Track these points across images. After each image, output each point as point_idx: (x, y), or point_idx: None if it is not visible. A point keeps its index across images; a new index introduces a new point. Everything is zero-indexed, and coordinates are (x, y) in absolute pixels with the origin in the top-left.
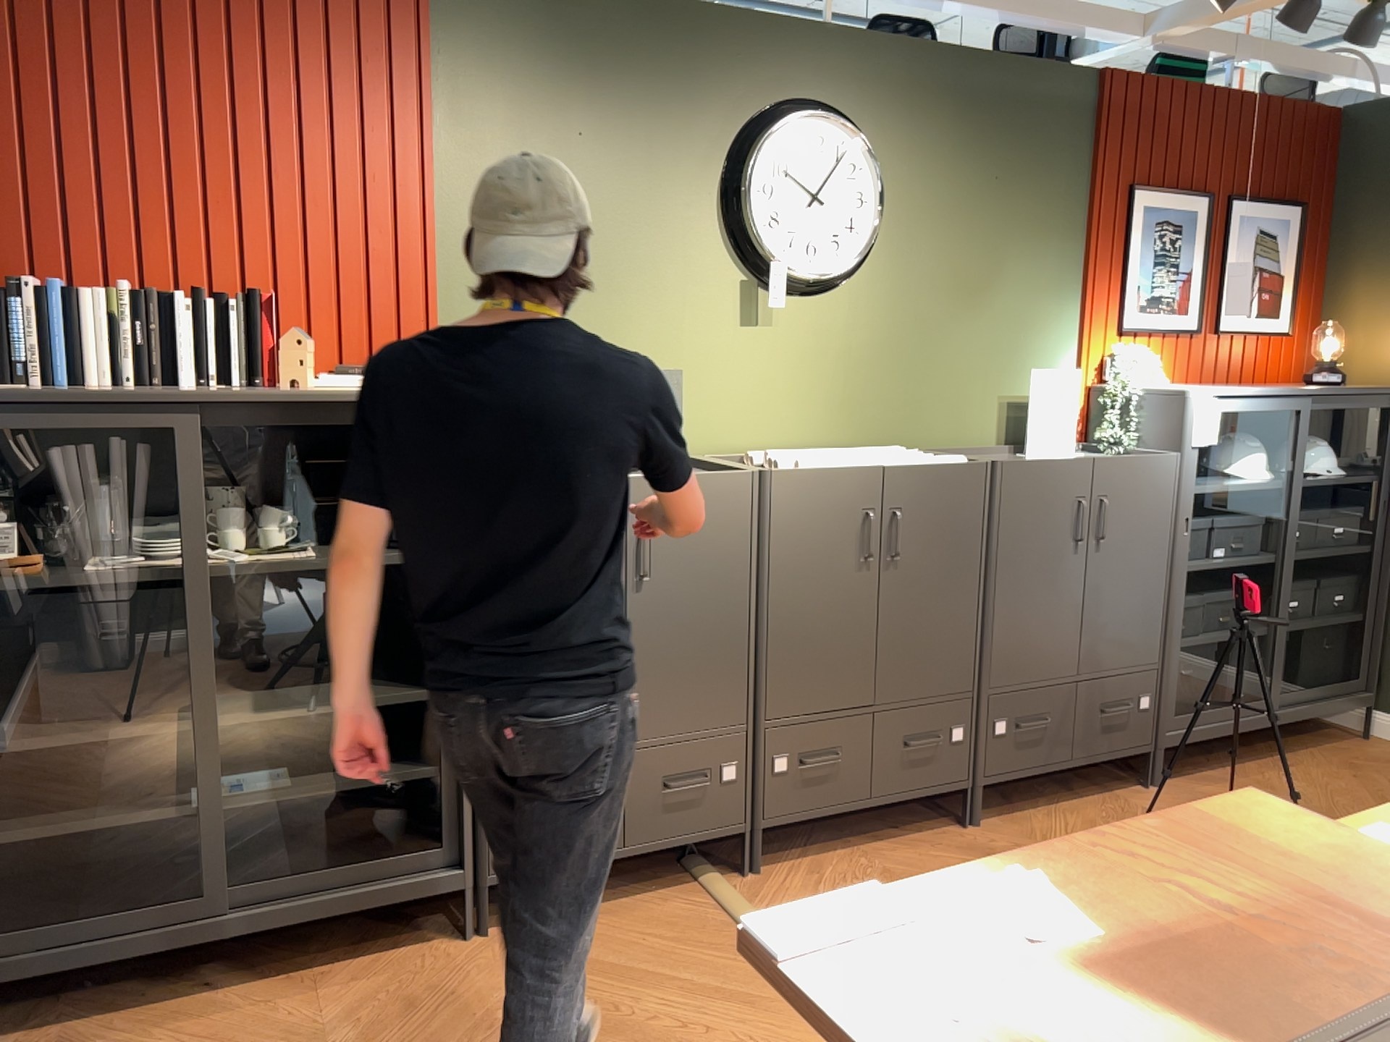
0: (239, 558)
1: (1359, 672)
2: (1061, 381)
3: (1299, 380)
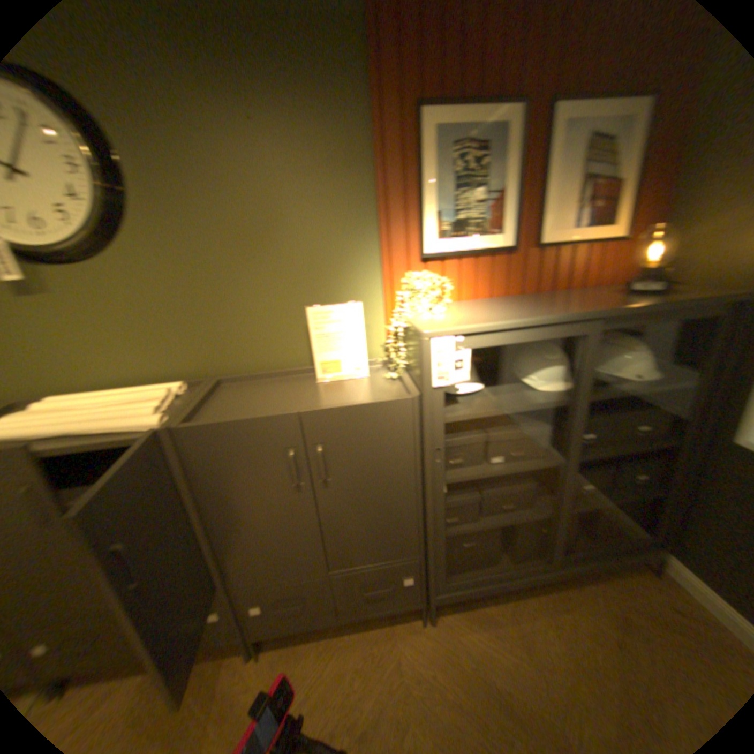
0: None
1: (659, 526)
2: (338, 313)
3: (638, 277)
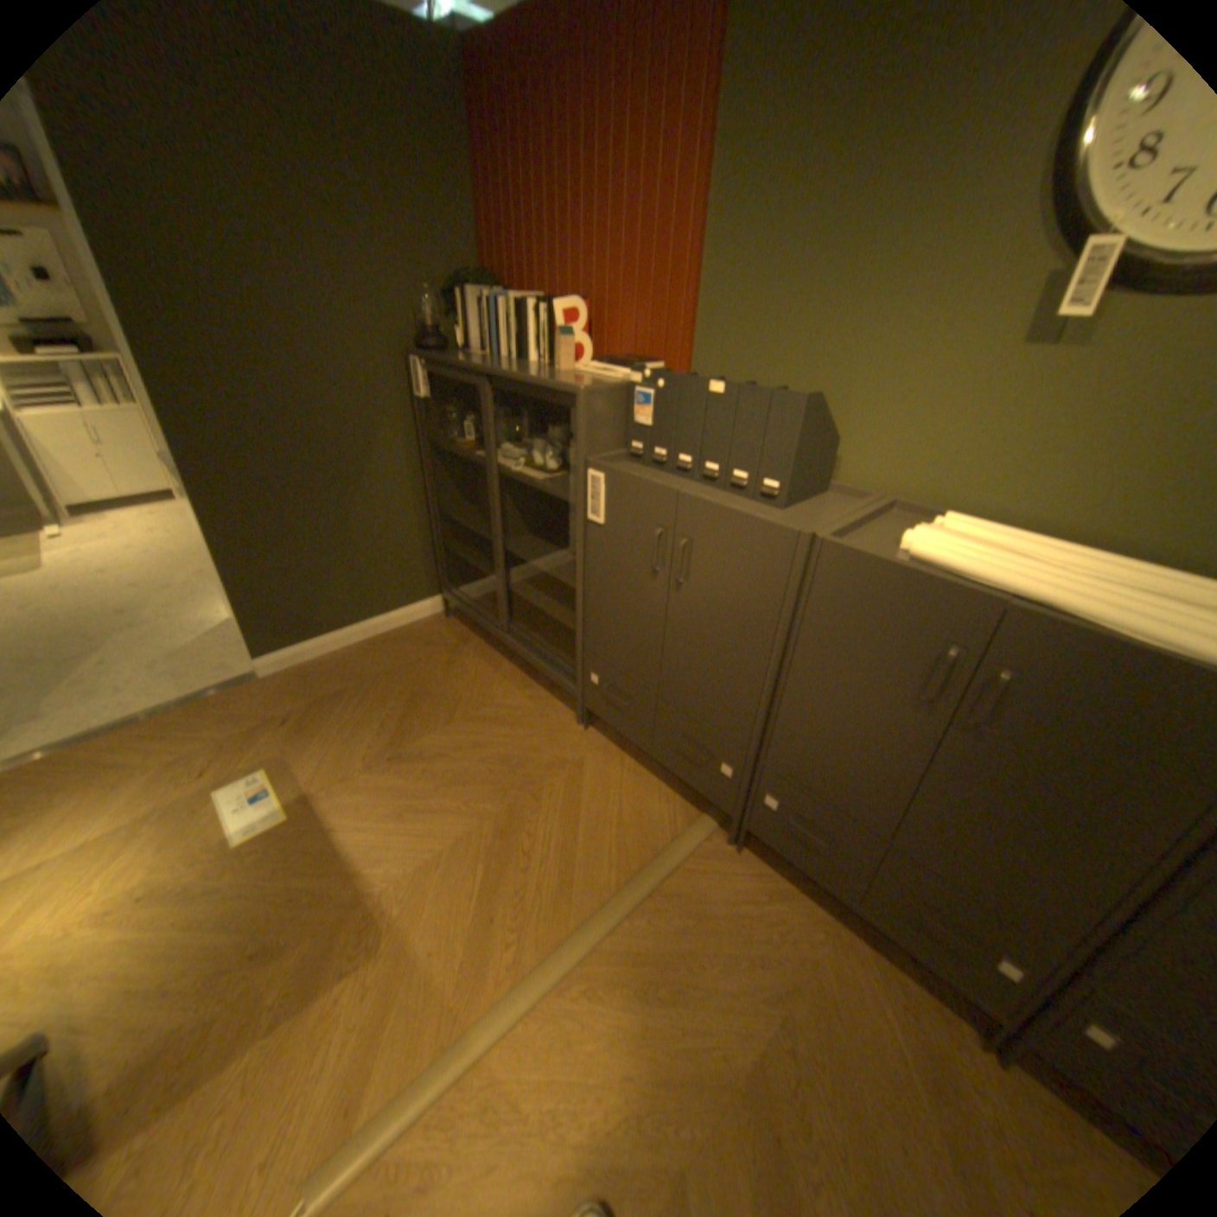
0: (519, 468)
1: None
2: None
3: None
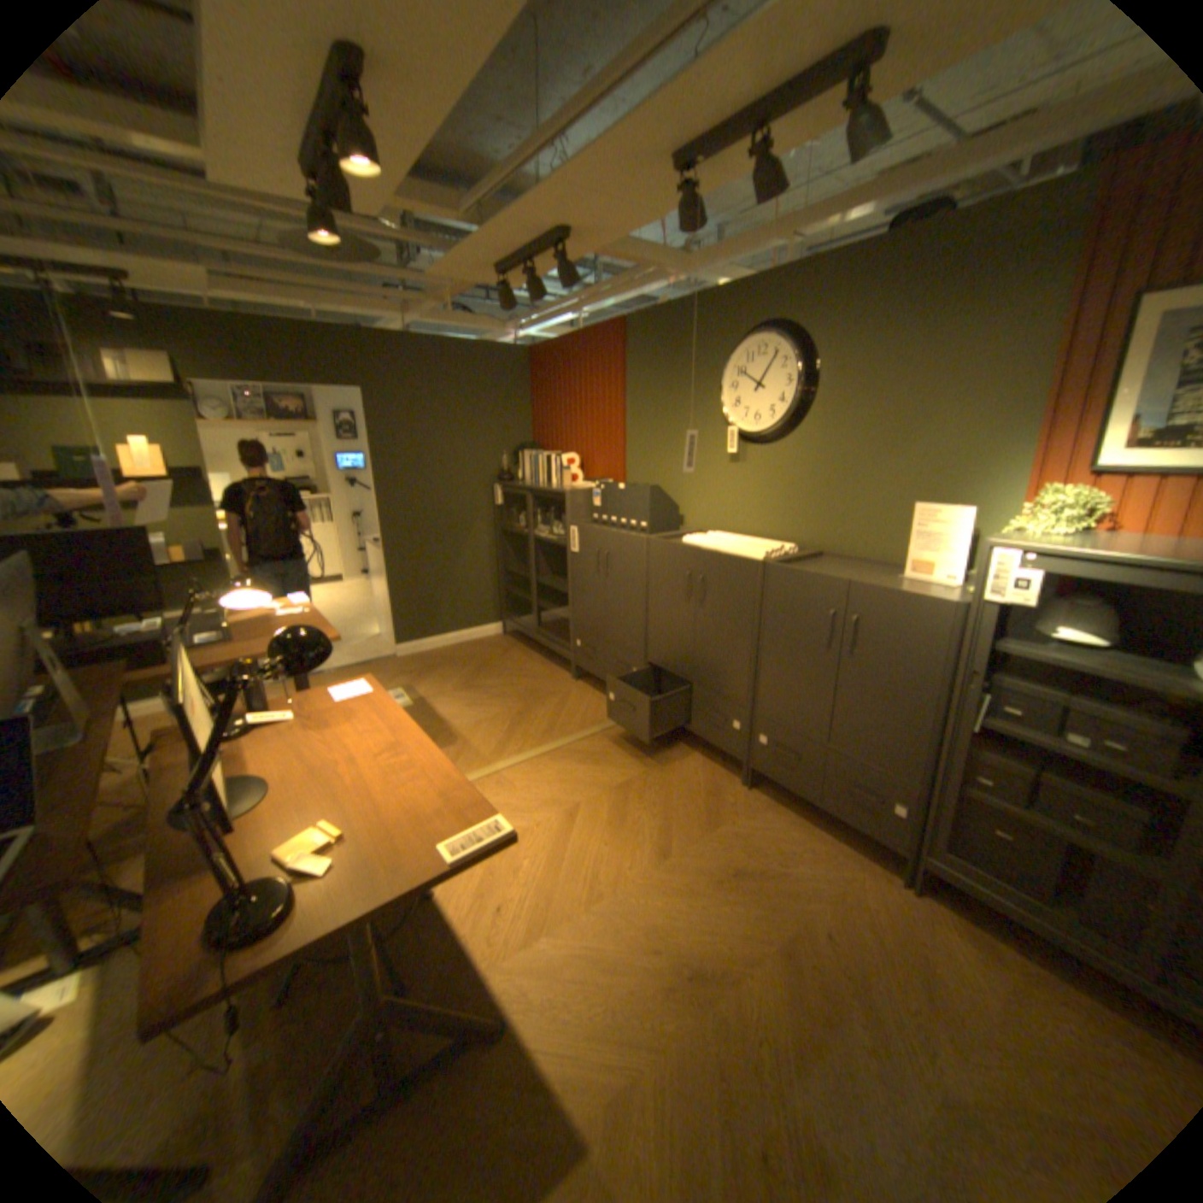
0: (545, 536)
1: None
2: (947, 516)
3: None
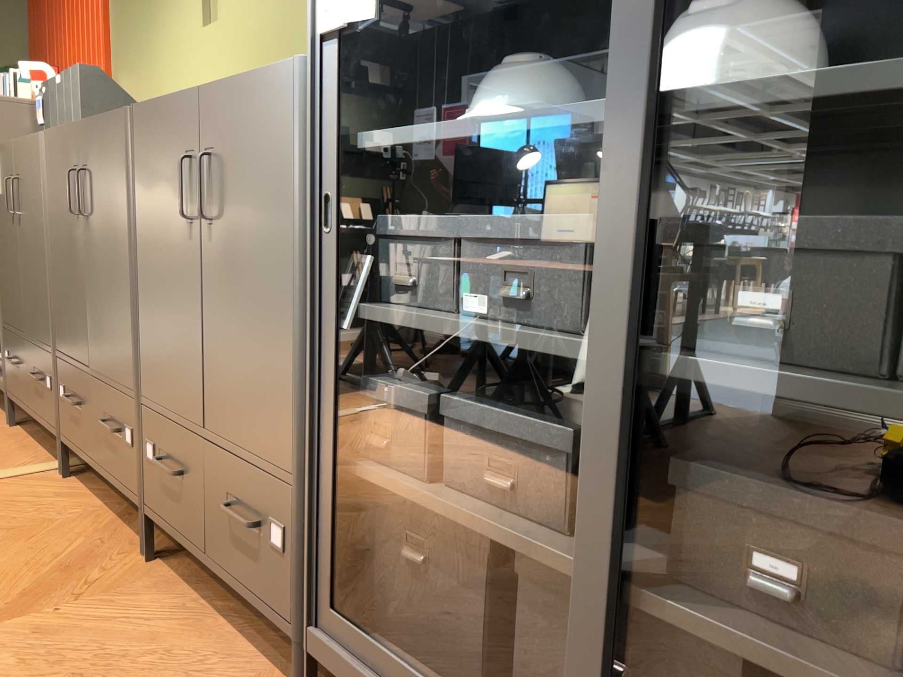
0: None
1: None
2: None
3: None
